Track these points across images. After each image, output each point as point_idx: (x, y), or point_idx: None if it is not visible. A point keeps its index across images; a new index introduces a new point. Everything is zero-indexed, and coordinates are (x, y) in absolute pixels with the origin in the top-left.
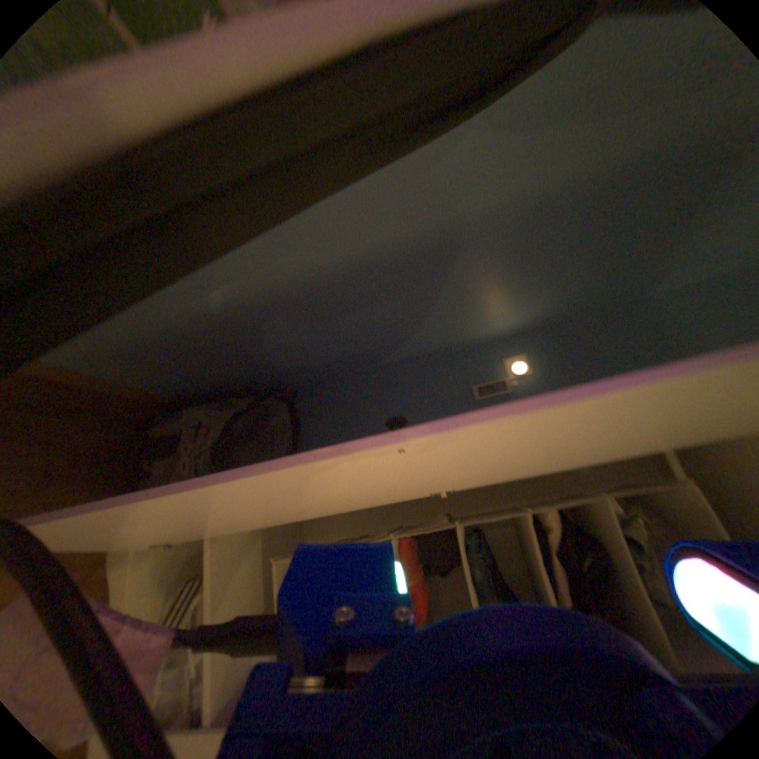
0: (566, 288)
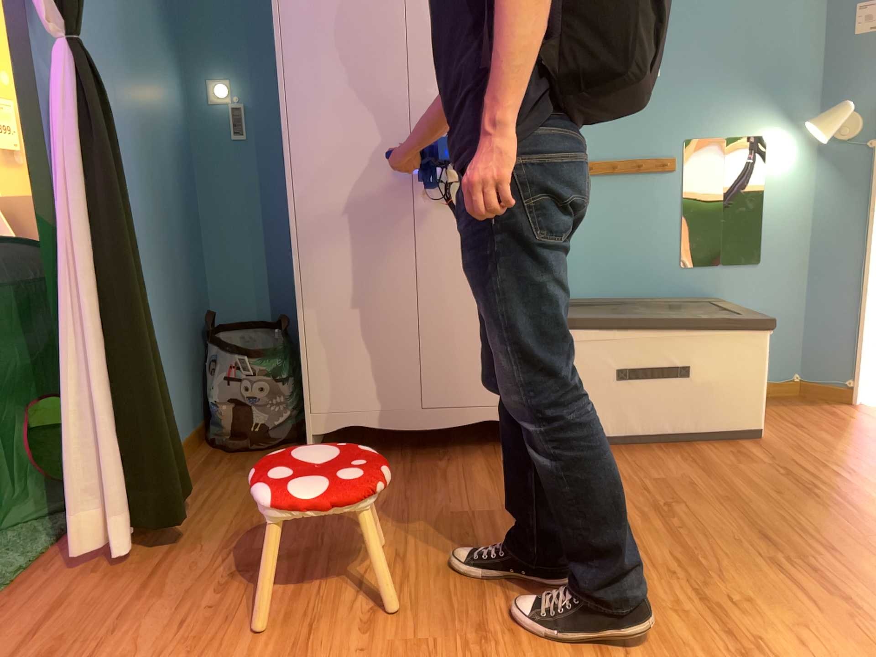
0: (152, 33)
